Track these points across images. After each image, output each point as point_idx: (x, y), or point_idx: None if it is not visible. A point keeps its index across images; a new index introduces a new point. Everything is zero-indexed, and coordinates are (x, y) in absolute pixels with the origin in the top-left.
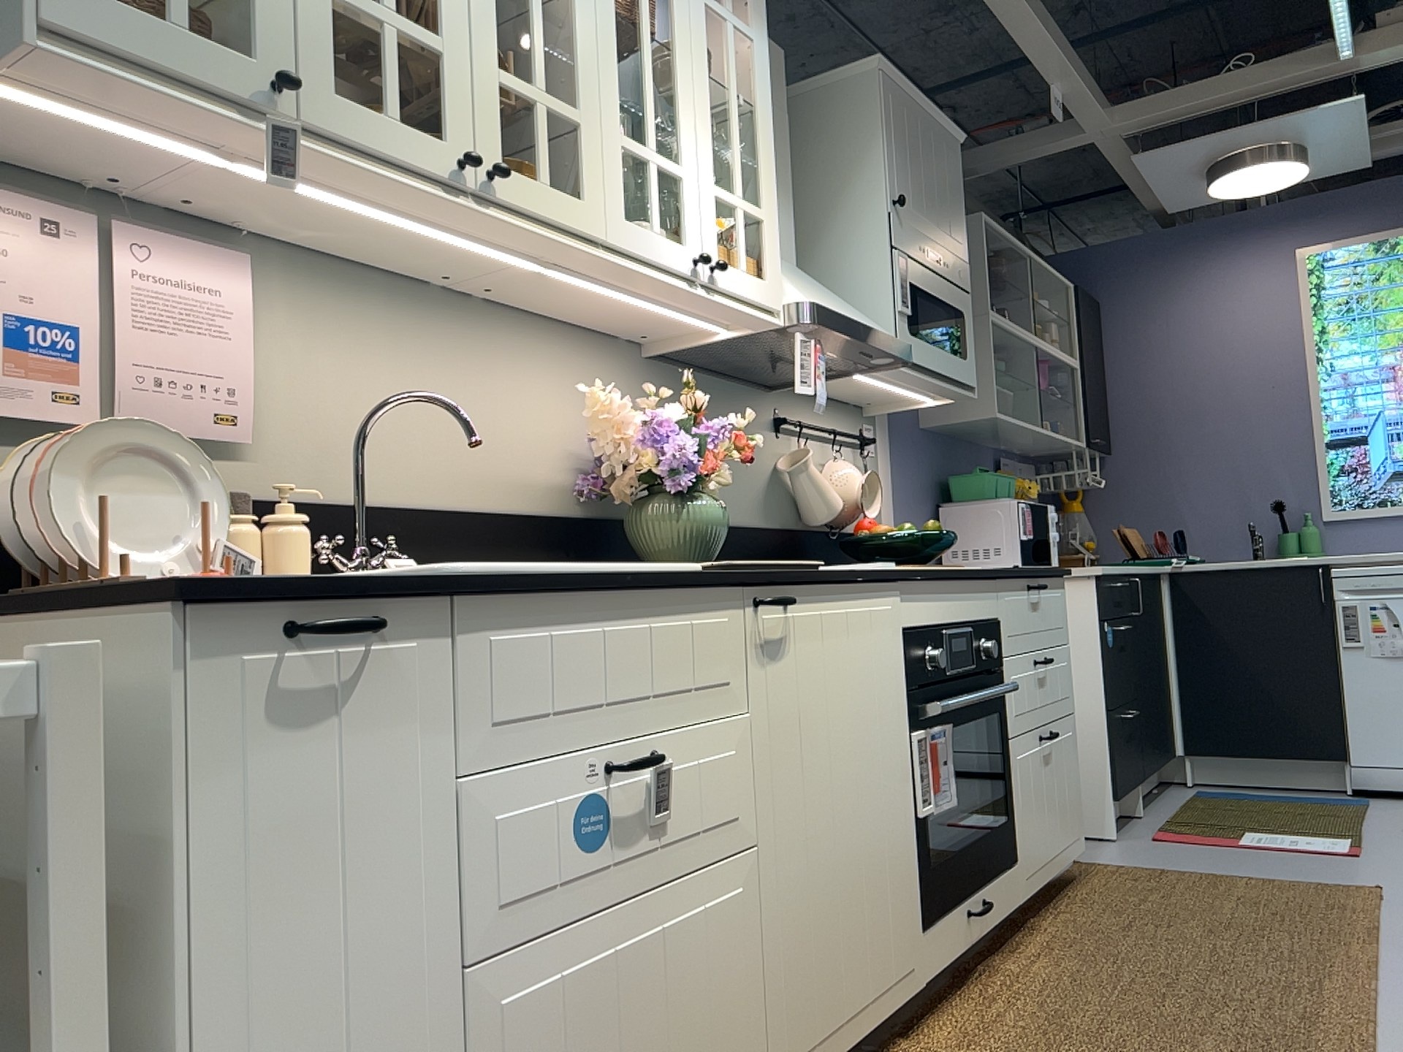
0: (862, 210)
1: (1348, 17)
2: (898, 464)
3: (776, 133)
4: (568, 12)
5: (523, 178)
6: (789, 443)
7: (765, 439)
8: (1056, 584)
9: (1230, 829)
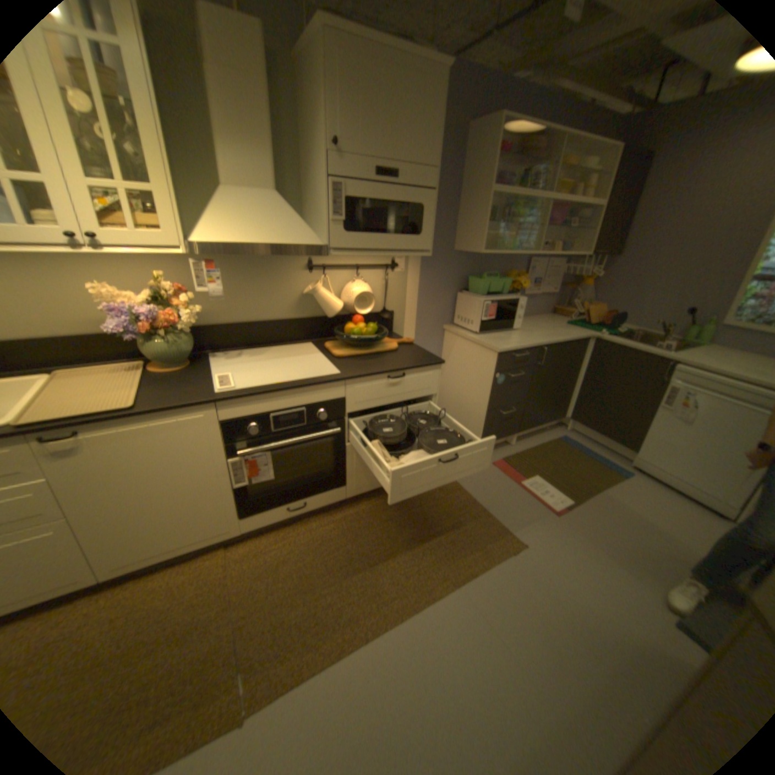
0: (319, 145)
1: None
2: (424, 273)
3: (244, 96)
4: None
5: None
6: (318, 275)
7: (295, 275)
8: (426, 369)
9: (533, 471)
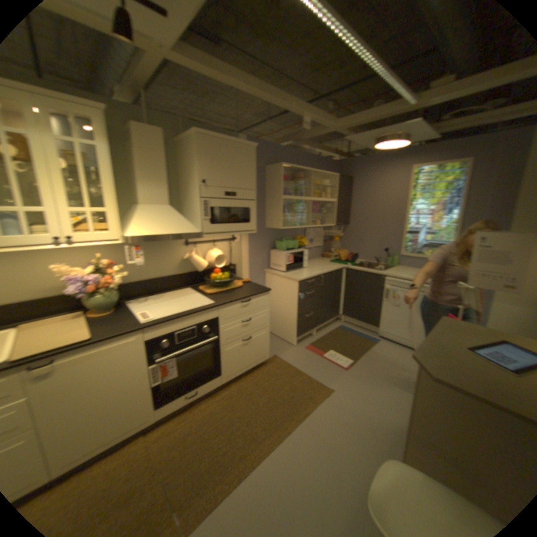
0: (193, 183)
1: (406, 89)
2: (250, 241)
3: (152, 161)
4: None
5: None
6: (190, 248)
7: (176, 249)
8: (261, 295)
9: (327, 348)
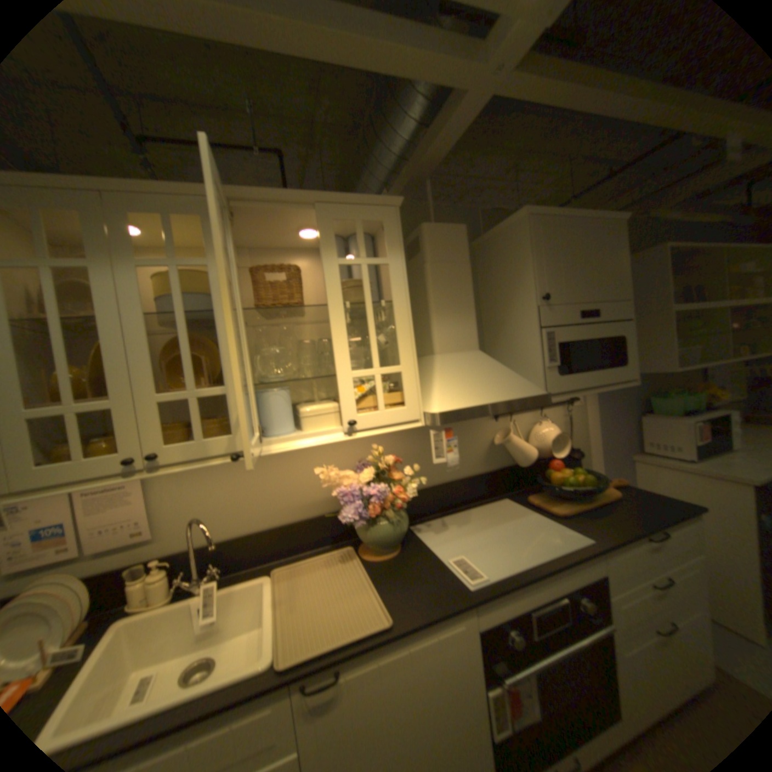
0: (523, 305)
1: None
2: (602, 403)
3: (455, 280)
4: (217, 332)
5: (183, 445)
6: (504, 423)
7: (483, 427)
8: (688, 524)
9: None
